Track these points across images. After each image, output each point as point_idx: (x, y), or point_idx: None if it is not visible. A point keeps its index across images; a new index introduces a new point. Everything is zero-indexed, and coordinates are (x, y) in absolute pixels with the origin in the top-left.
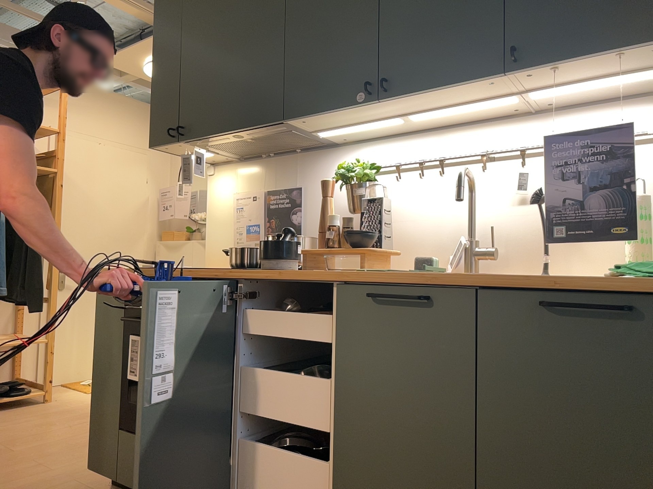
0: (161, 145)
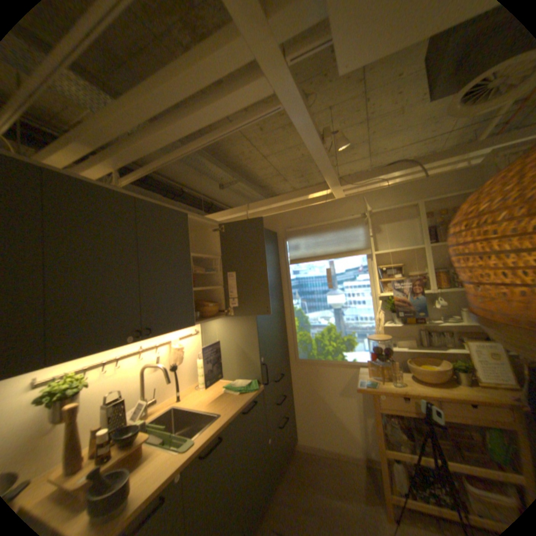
0: None
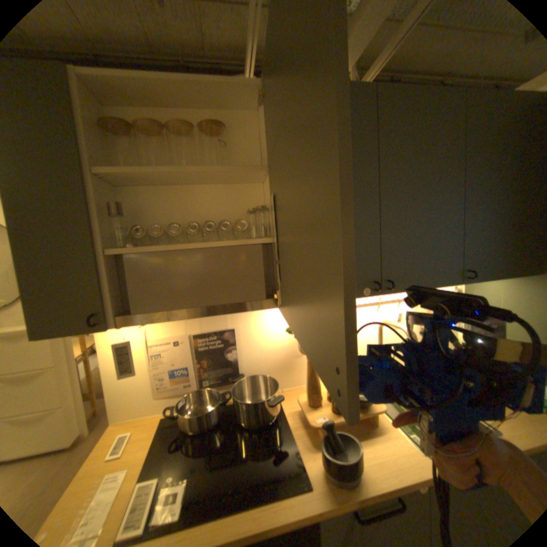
0: (56, 334)
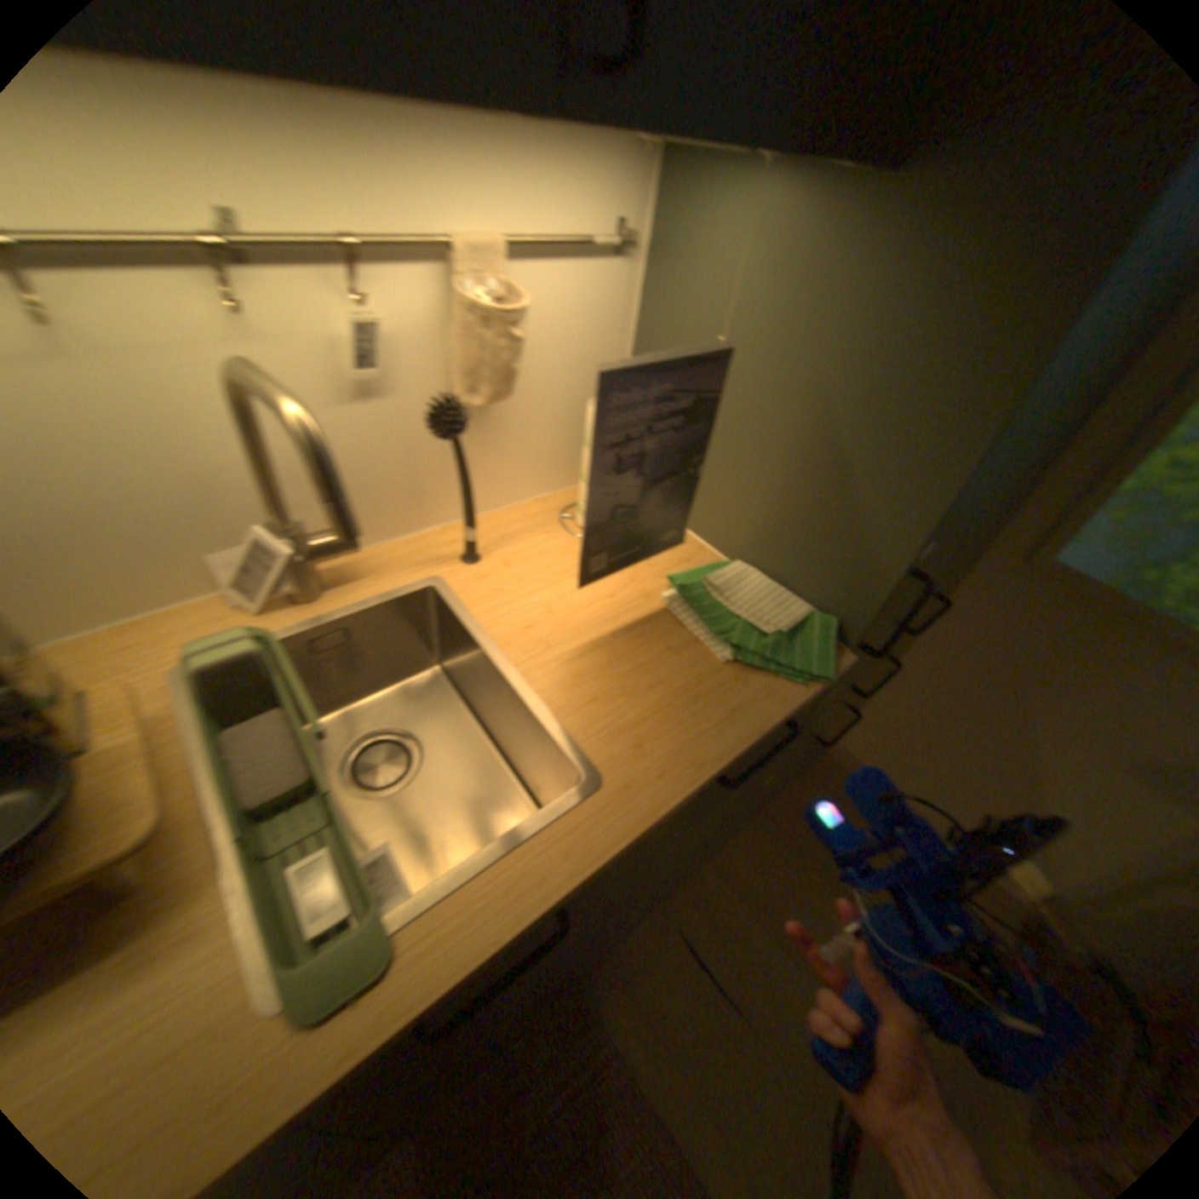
0: None
